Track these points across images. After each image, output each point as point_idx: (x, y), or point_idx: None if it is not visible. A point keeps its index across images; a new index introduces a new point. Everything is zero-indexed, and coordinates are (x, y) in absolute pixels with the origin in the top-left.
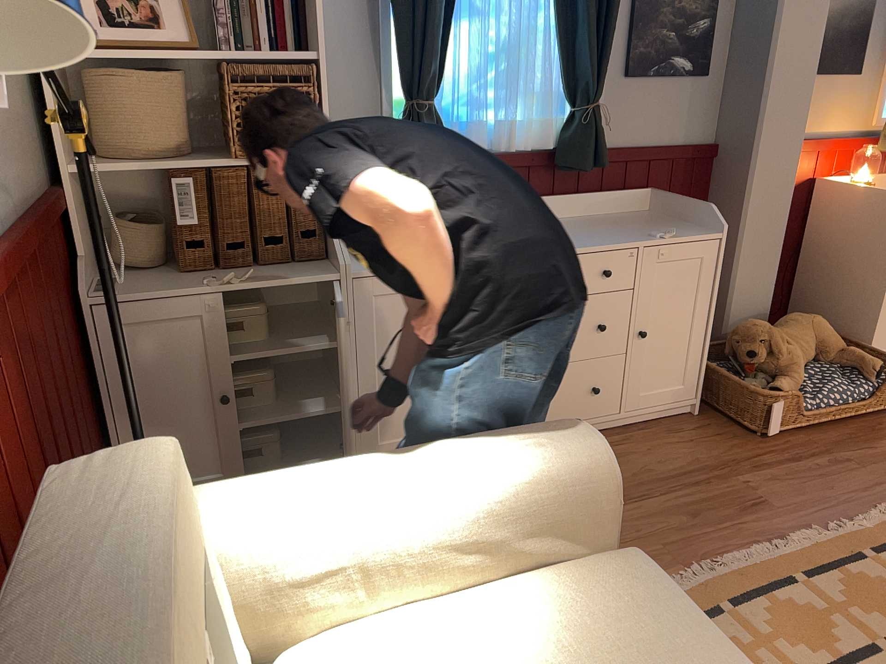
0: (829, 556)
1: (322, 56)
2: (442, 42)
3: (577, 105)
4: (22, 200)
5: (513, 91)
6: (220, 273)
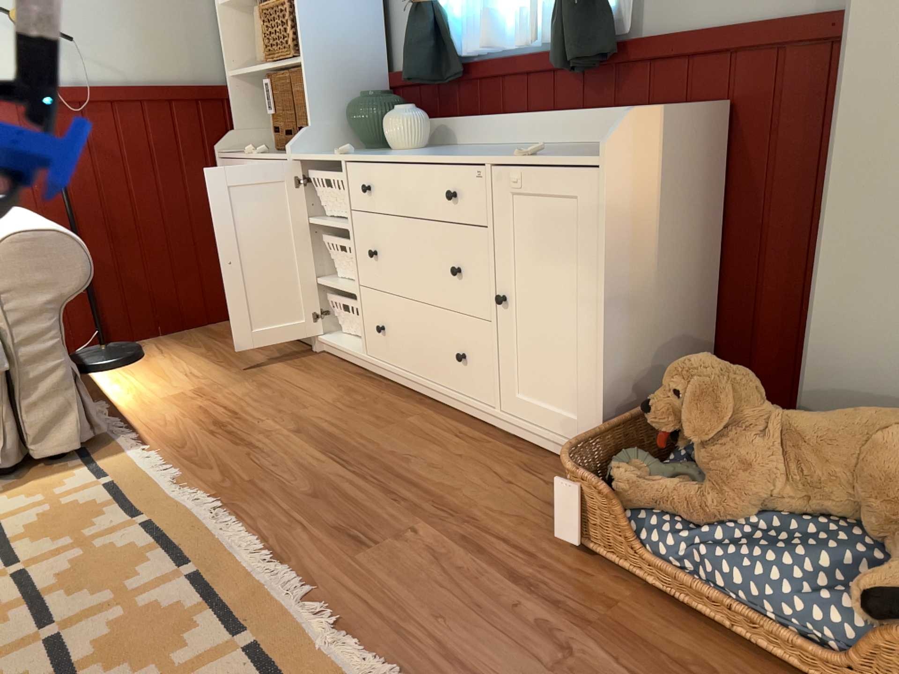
0: (234, 597)
1: None
2: None
3: None
4: (154, 83)
5: None
6: (281, 153)
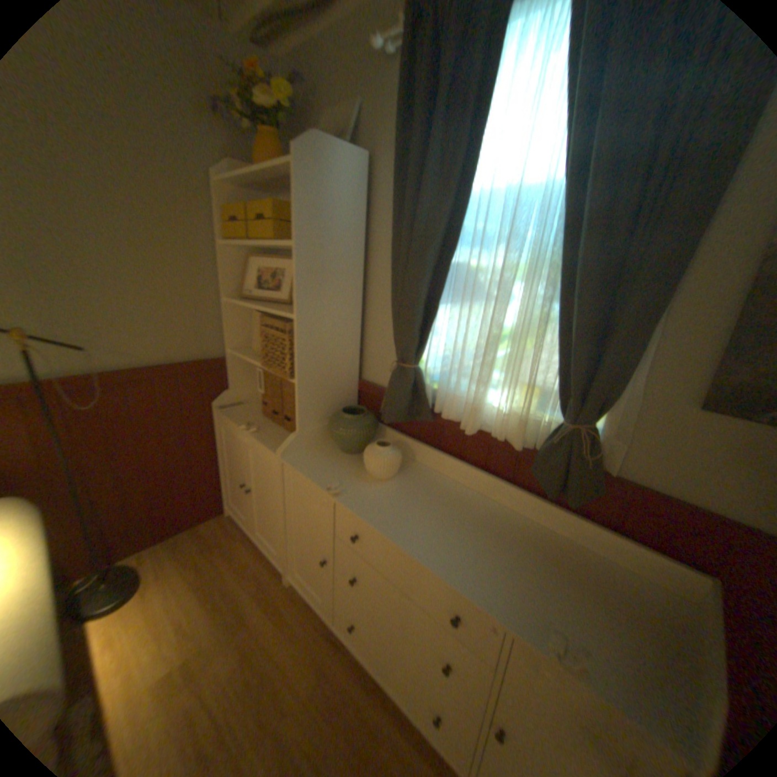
0: None
1: (296, 318)
2: (425, 320)
3: (567, 418)
4: (161, 360)
5: (480, 378)
6: (266, 423)
